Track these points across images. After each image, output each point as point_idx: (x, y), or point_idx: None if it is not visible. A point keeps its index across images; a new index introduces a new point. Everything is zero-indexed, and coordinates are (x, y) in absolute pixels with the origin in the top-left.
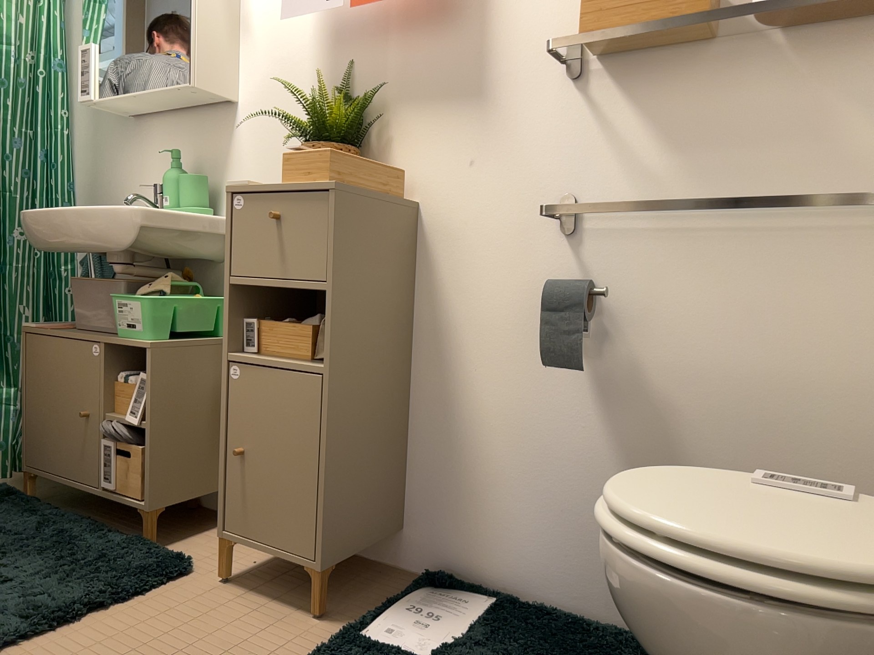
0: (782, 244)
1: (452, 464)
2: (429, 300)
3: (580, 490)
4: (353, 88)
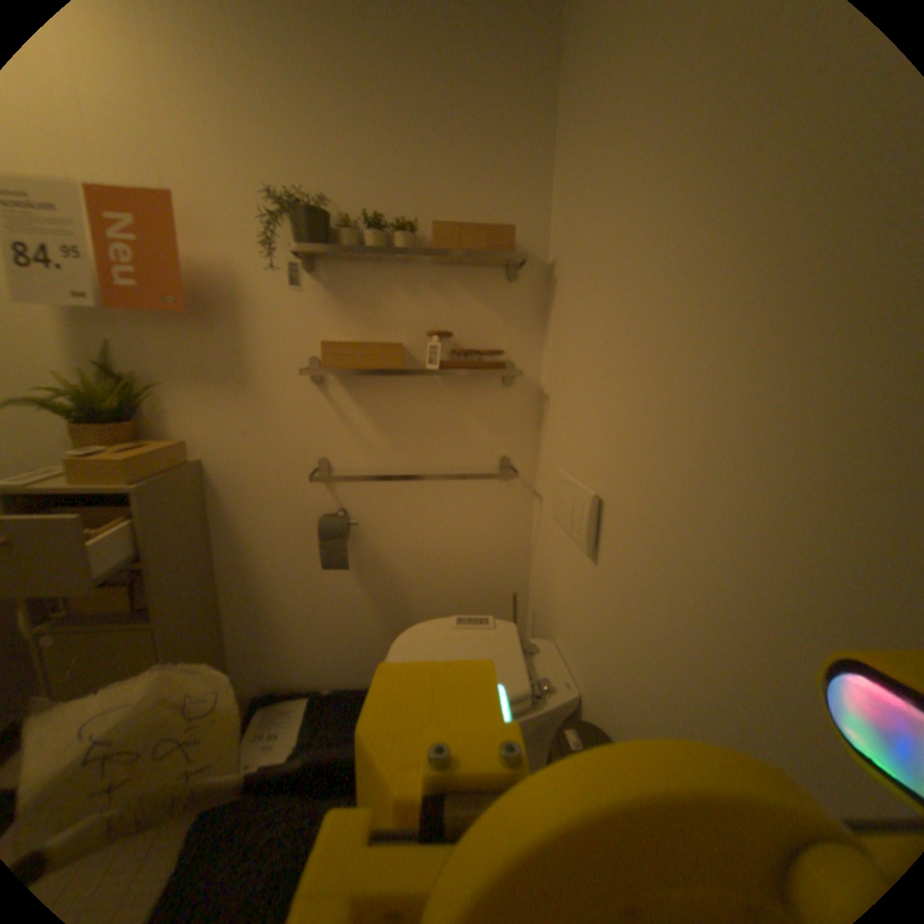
0: (450, 484)
1: (261, 630)
2: (223, 528)
3: (353, 625)
4: (109, 359)
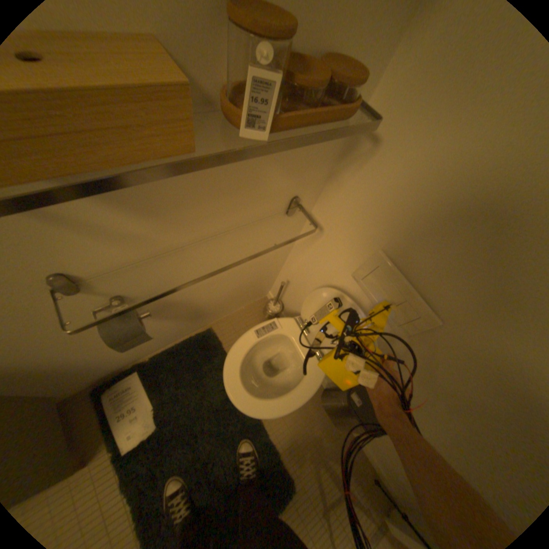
0: (236, 236)
1: (67, 376)
2: None
3: (154, 335)
4: None
